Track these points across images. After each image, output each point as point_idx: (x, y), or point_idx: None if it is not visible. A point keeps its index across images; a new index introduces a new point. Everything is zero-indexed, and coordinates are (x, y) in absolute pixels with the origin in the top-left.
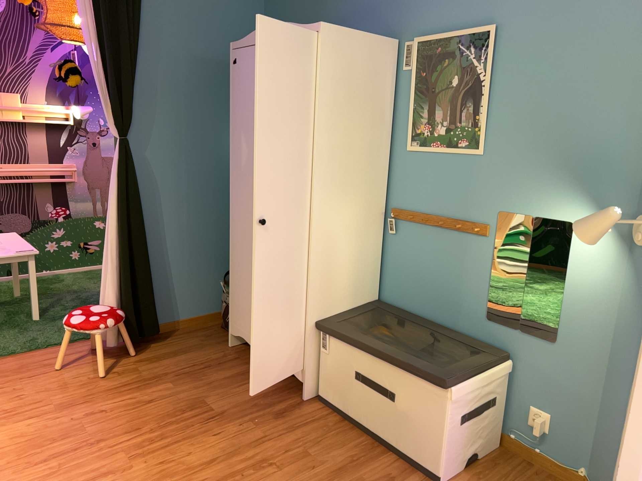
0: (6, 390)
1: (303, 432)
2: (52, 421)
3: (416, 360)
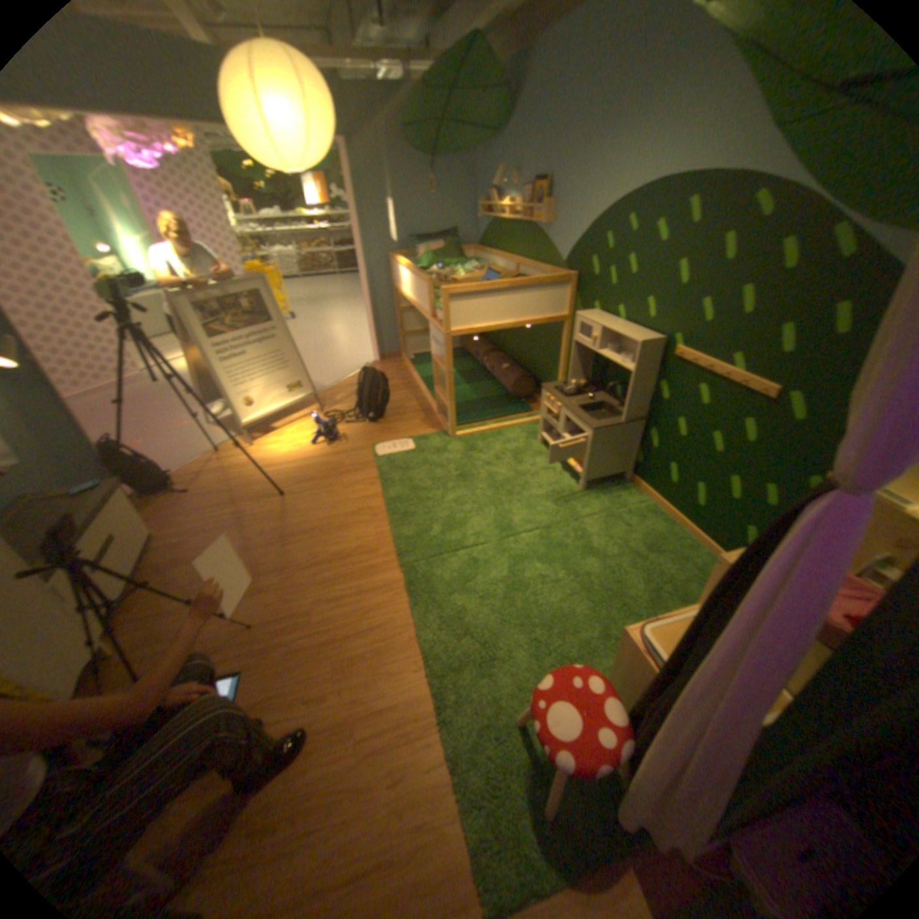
0: (408, 818)
1: (165, 608)
2: (357, 698)
3: (86, 505)
